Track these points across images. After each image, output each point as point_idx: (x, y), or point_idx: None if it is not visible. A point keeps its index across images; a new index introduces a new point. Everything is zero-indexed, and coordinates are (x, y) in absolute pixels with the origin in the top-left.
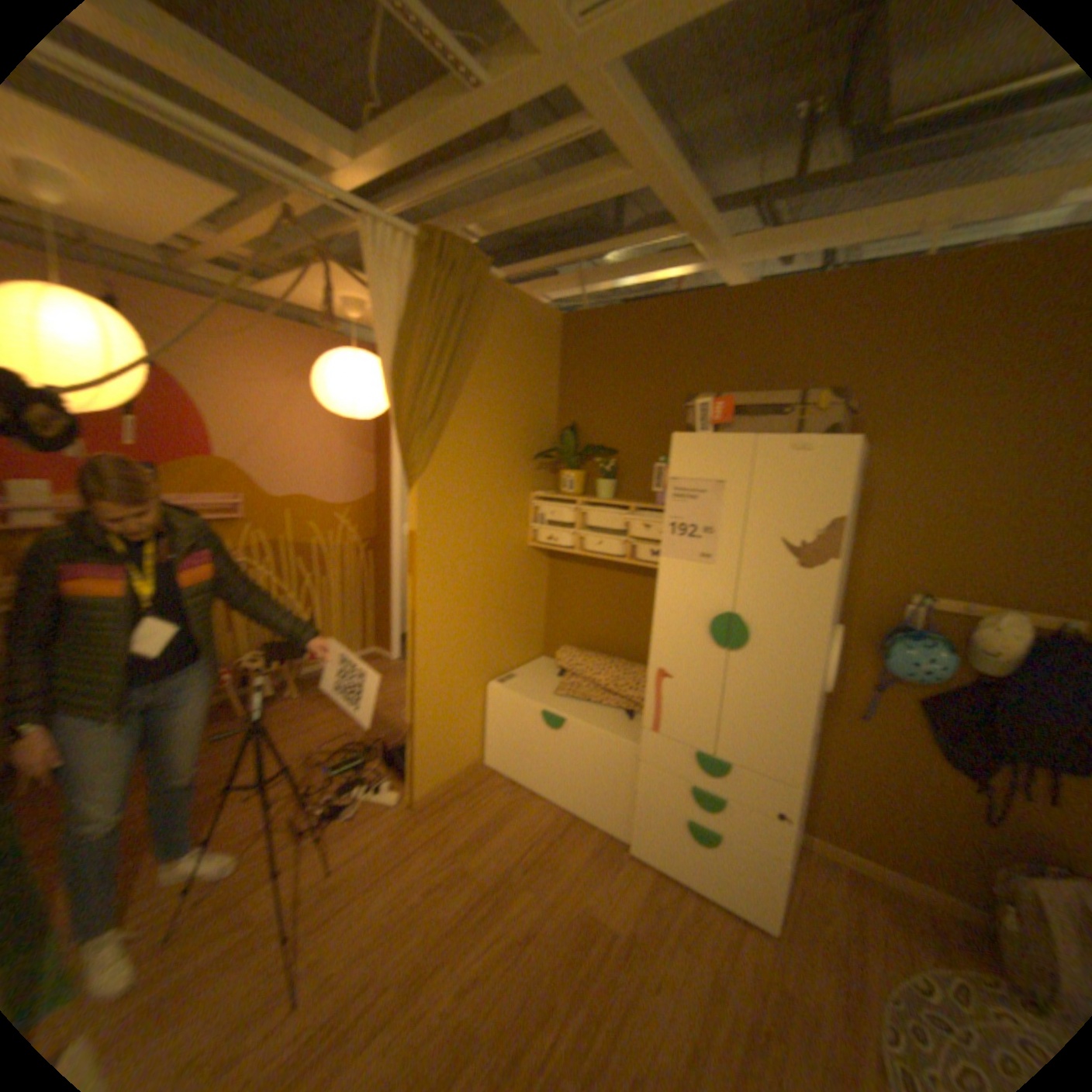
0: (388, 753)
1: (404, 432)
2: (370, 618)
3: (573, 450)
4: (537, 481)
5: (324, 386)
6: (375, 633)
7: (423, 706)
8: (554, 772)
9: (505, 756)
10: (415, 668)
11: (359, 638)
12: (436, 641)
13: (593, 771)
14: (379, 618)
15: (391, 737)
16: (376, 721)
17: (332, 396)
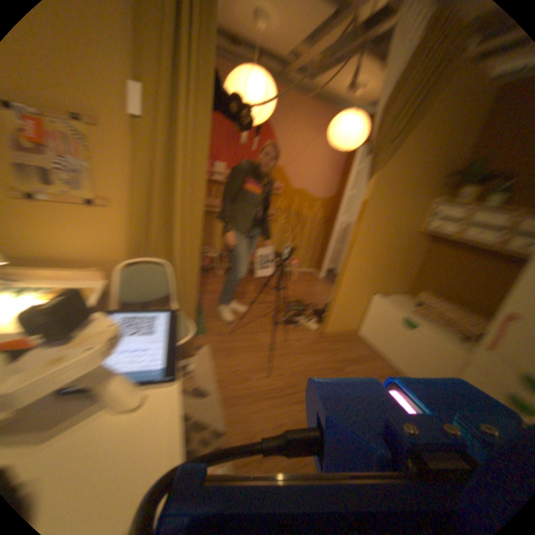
0: (313, 310)
1: (378, 143)
2: (314, 255)
3: (478, 172)
4: (441, 191)
5: (334, 128)
6: (314, 263)
7: (341, 290)
8: (399, 350)
9: (371, 332)
10: (343, 270)
11: (307, 262)
12: (357, 261)
13: (427, 358)
14: (318, 256)
15: (314, 305)
16: (309, 296)
17: (337, 133)
